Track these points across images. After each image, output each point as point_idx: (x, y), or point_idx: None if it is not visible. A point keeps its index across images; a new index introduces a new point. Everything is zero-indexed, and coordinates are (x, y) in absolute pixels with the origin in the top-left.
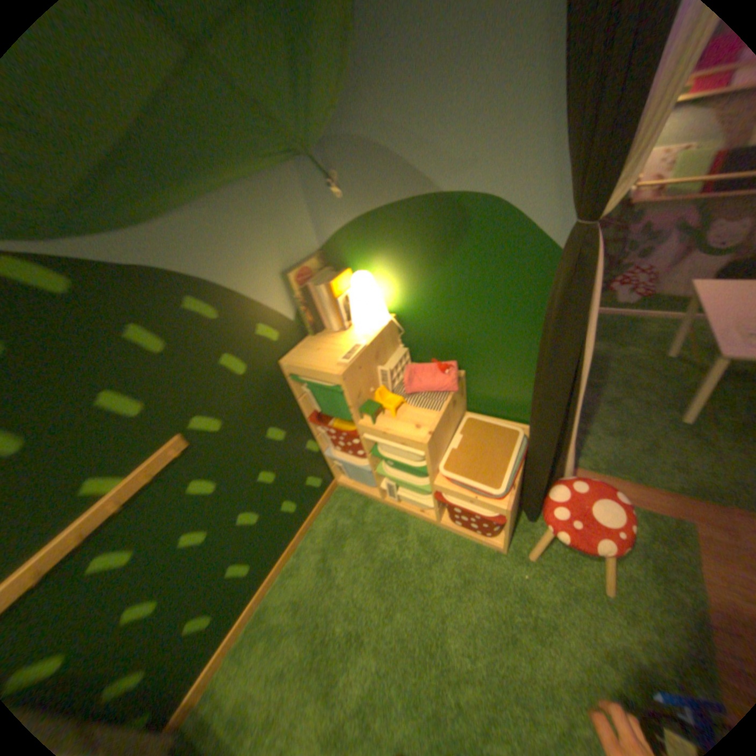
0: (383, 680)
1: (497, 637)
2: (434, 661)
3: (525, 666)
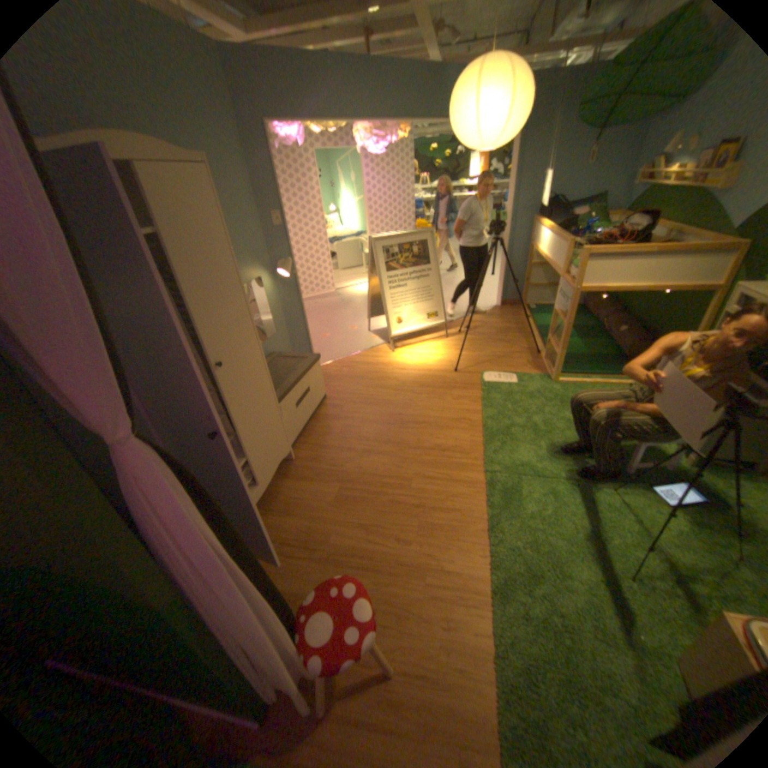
0: (680, 531)
1: (631, 579)
2: (660, 551)
3: (603, 567)
